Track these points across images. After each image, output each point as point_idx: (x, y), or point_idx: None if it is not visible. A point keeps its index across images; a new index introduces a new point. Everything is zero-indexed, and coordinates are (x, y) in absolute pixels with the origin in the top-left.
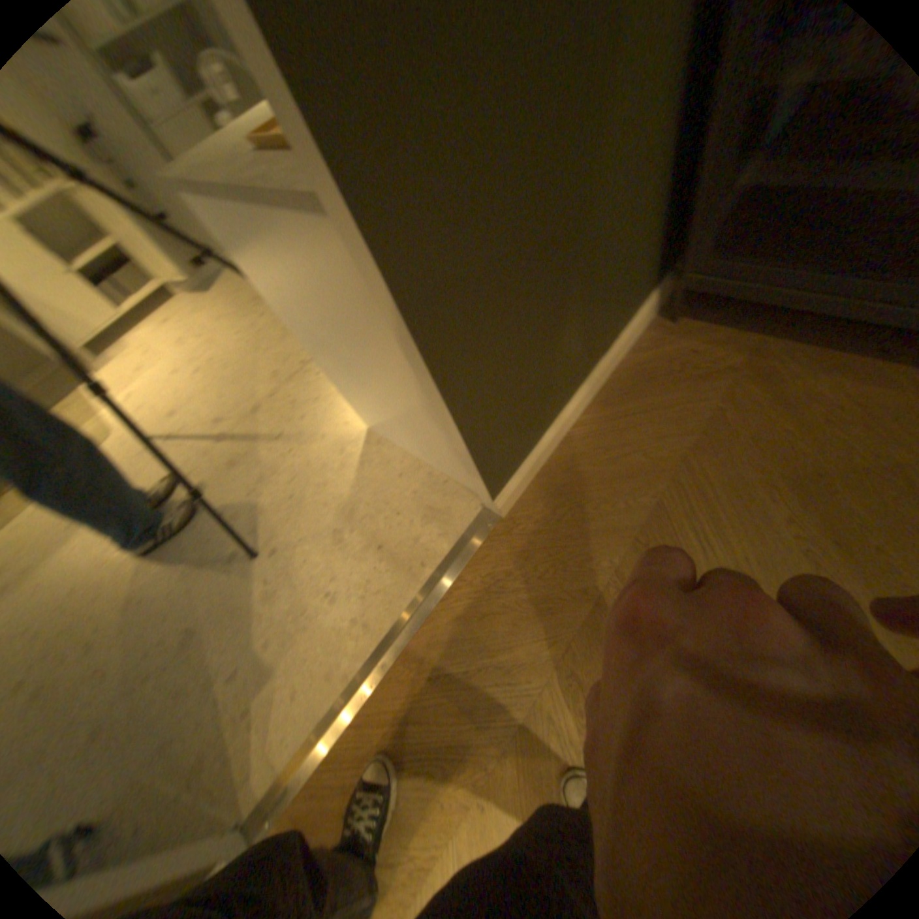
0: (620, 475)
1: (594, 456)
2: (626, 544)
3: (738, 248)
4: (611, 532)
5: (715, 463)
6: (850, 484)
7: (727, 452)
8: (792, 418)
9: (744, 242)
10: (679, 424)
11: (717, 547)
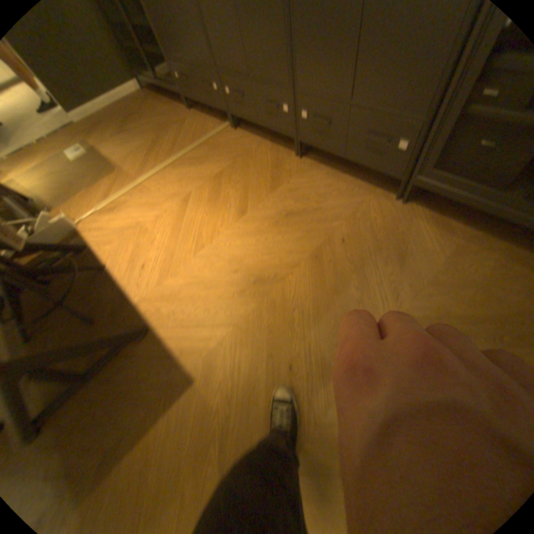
0: (101, 114)
1: (100, 111)
2: (91, 124)
3: (152, 68)
4: (90, 122)
5: (119, 112)
6: (134, 114)
7: (123, 110)
8: (139, 105)
9: (155, 67)
10: (121, 106)
11: (105, 123)
